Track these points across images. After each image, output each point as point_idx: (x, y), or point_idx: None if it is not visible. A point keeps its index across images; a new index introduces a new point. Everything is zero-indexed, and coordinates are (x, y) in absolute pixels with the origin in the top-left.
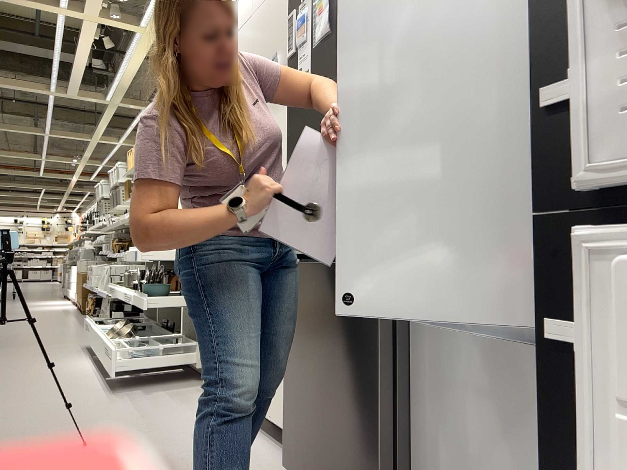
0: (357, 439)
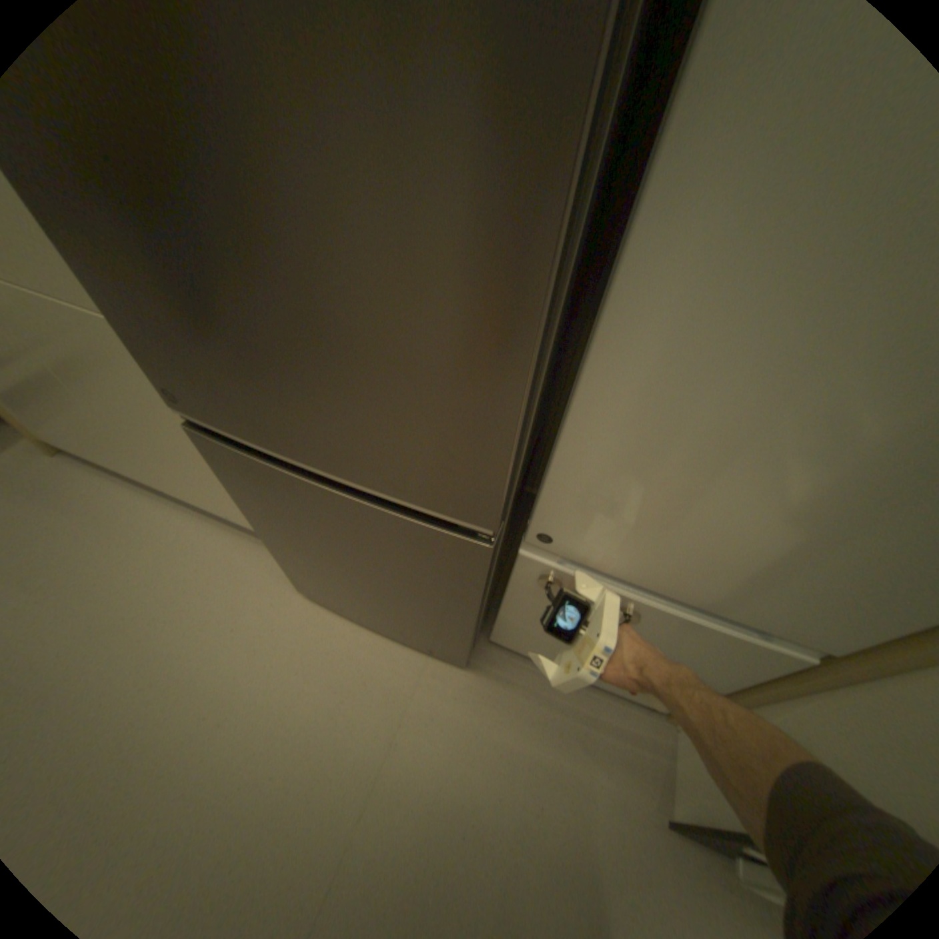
0: (428, 621)
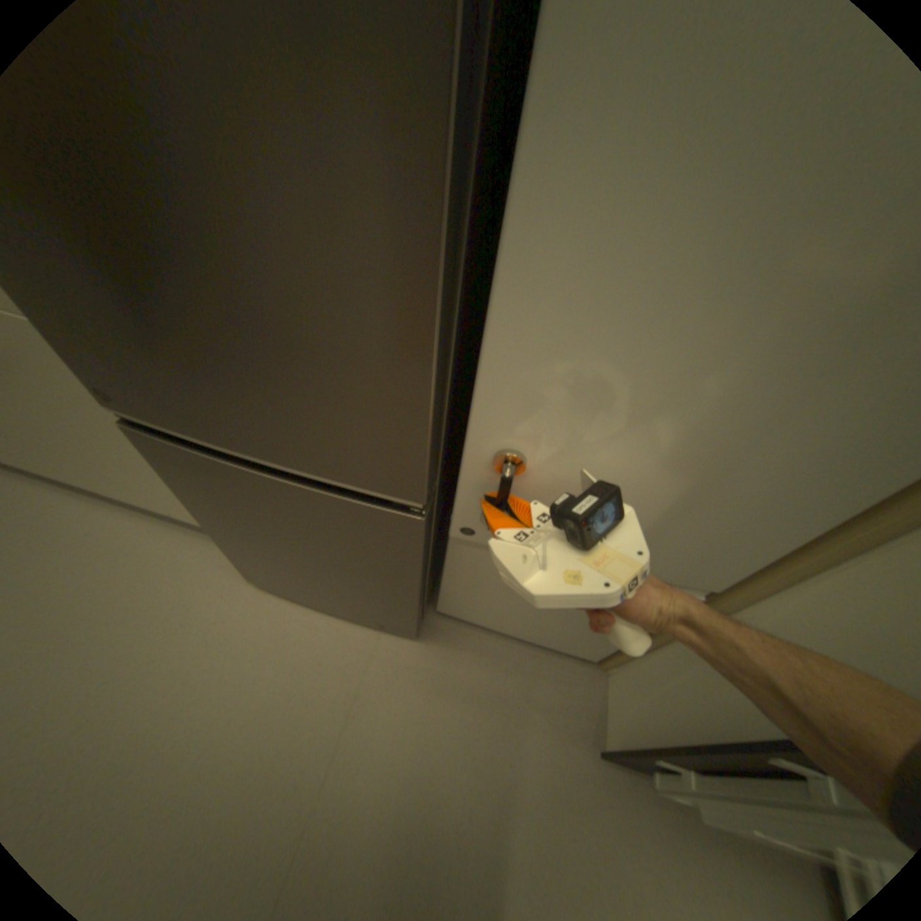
0: (377, 597)
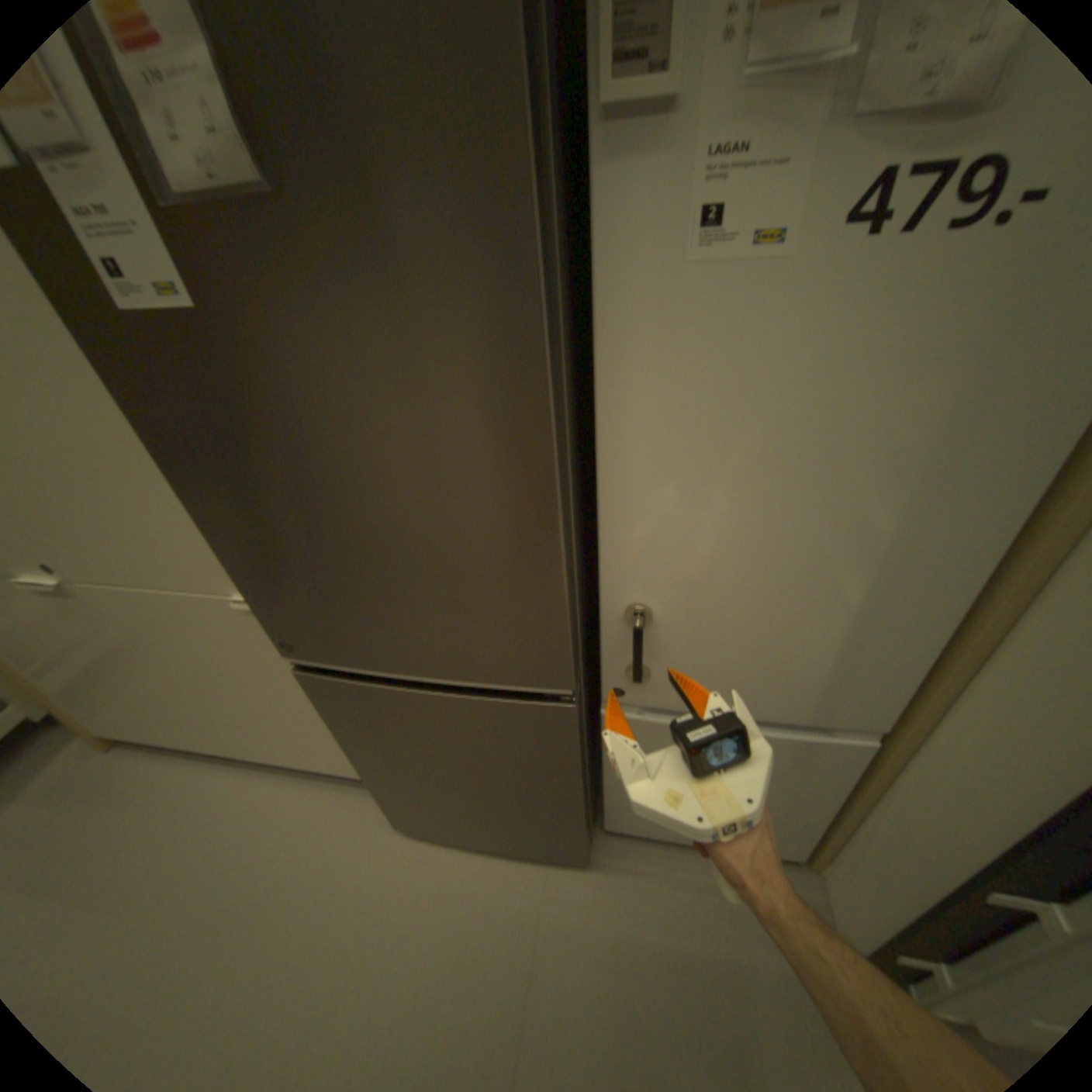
0: (537, 816)
